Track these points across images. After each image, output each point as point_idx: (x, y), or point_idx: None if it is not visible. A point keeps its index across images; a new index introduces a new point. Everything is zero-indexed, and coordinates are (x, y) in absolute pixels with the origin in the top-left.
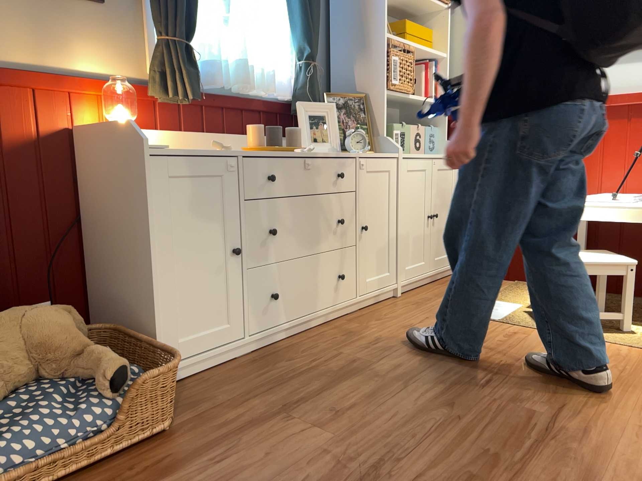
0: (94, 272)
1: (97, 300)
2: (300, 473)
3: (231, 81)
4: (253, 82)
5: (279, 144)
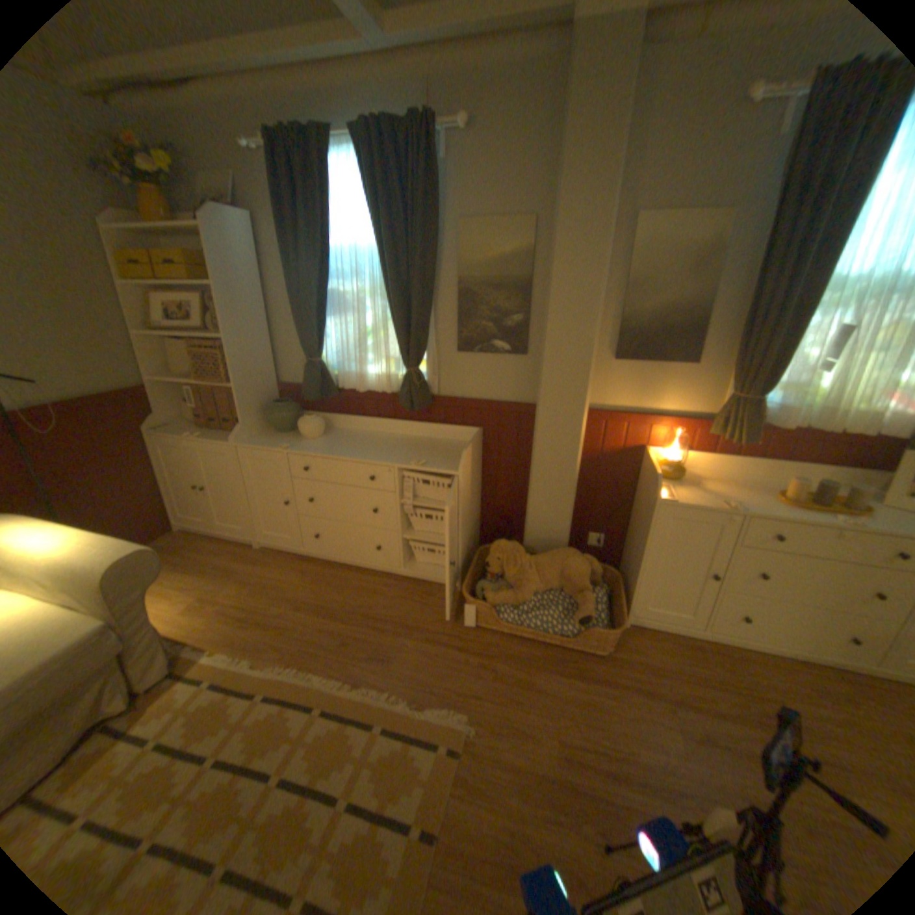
0: (629, 533)
1: (626, 548)
2: (638, 748)
3: (812, 421)
4: (850, 419)
5: (828, 502)
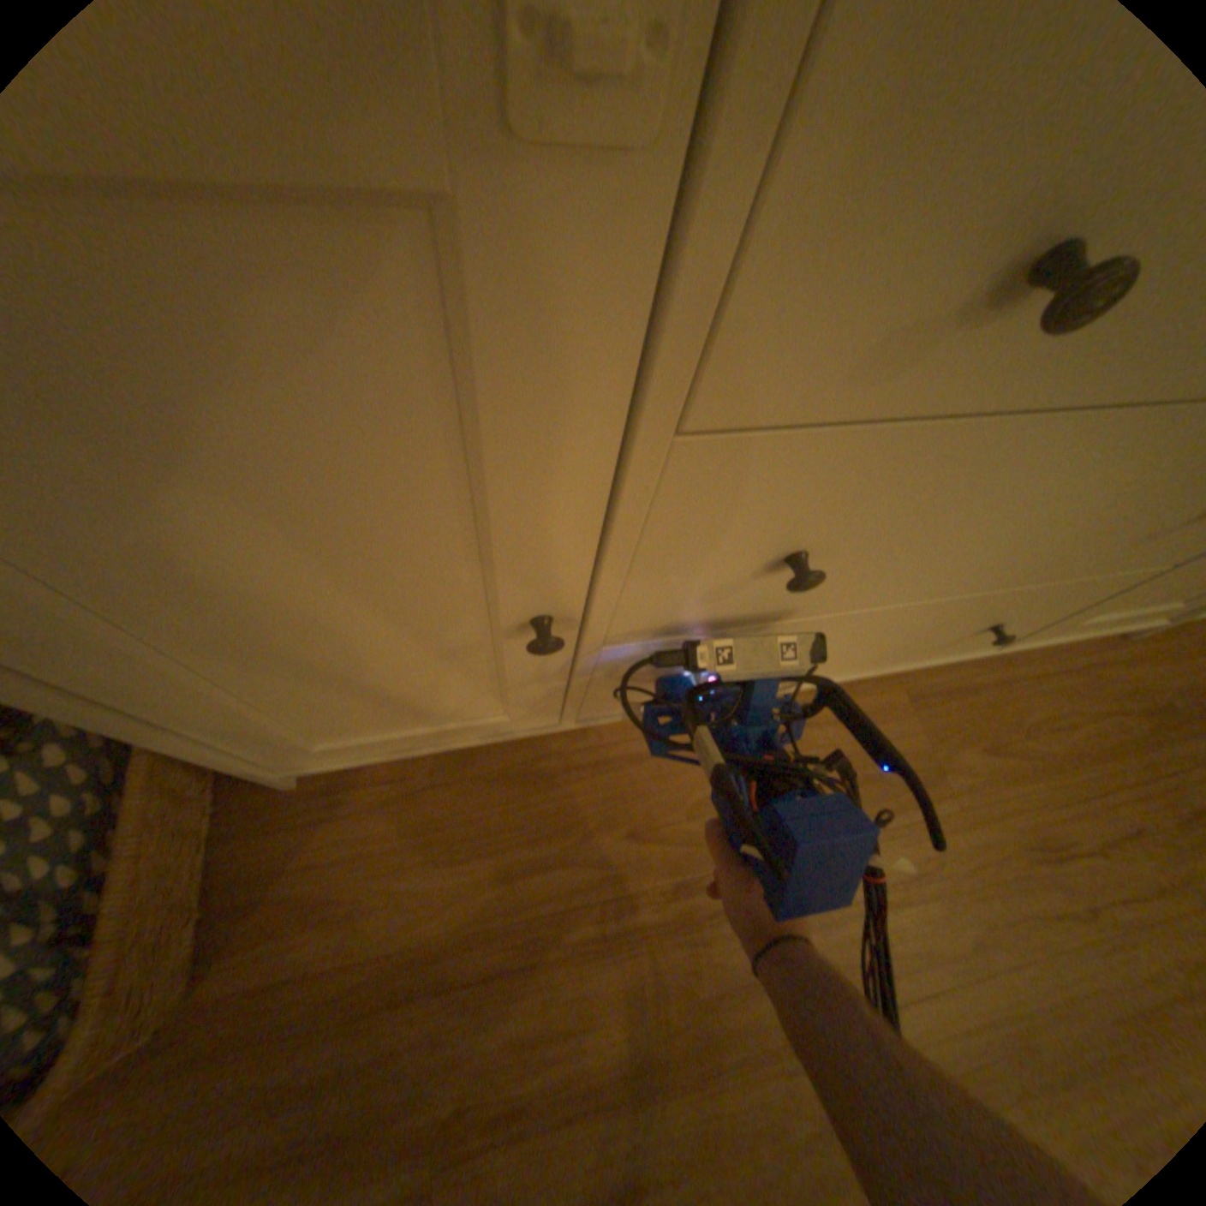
0: None
1: None
2: None
3: None
4: None
5: None
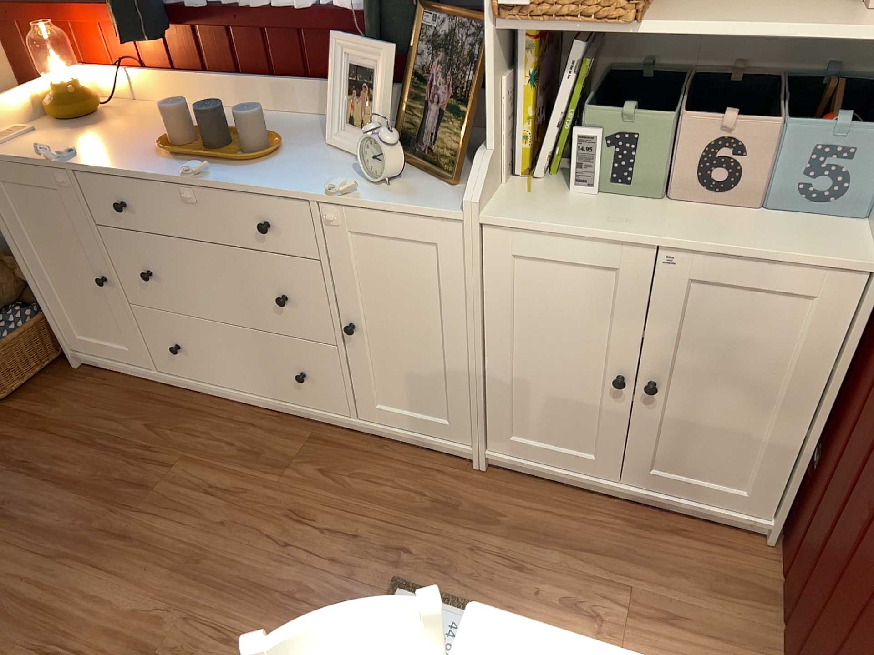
0: None
1: None
2: None
3: None
4: None
5: (219, 144)
